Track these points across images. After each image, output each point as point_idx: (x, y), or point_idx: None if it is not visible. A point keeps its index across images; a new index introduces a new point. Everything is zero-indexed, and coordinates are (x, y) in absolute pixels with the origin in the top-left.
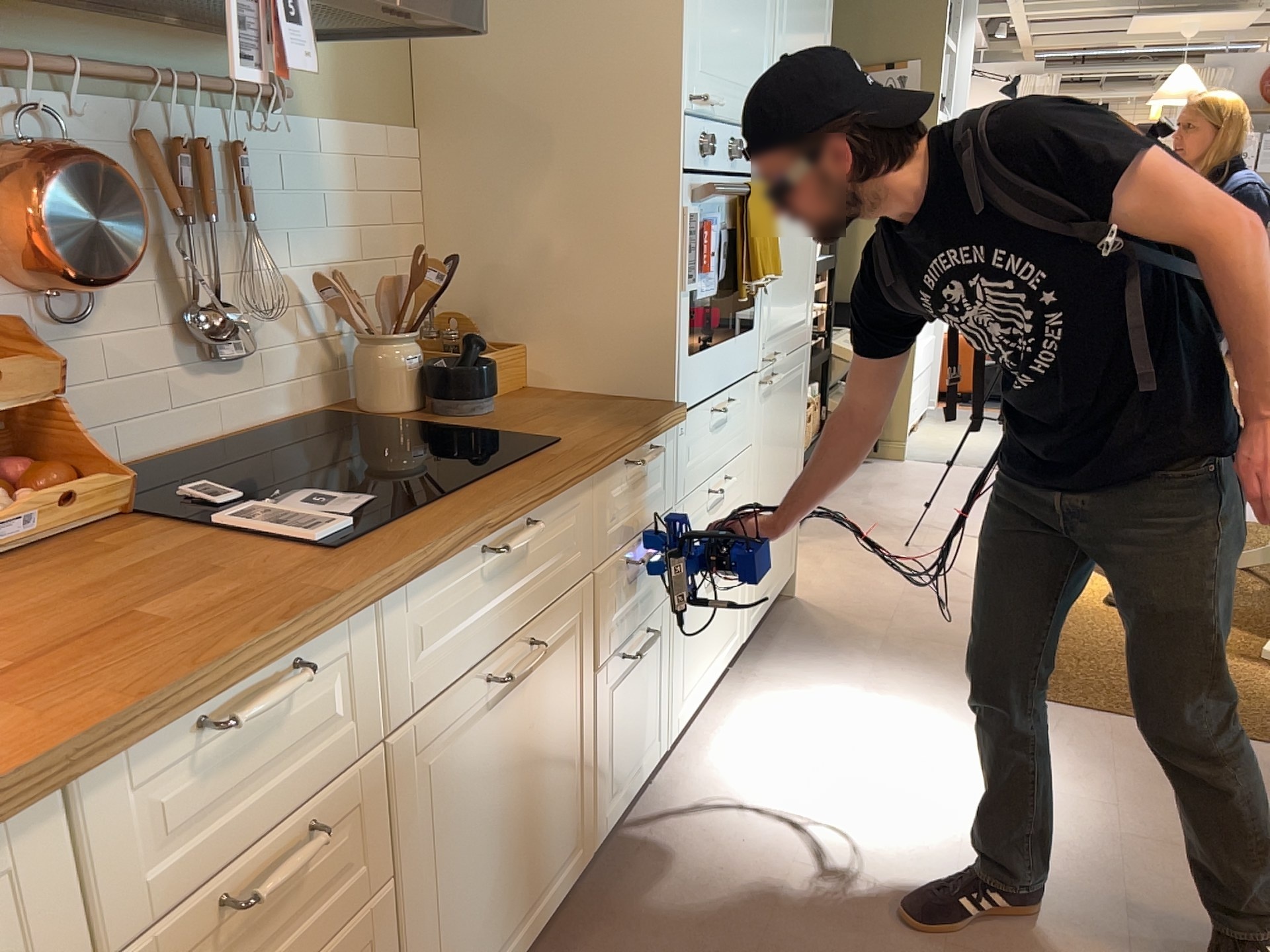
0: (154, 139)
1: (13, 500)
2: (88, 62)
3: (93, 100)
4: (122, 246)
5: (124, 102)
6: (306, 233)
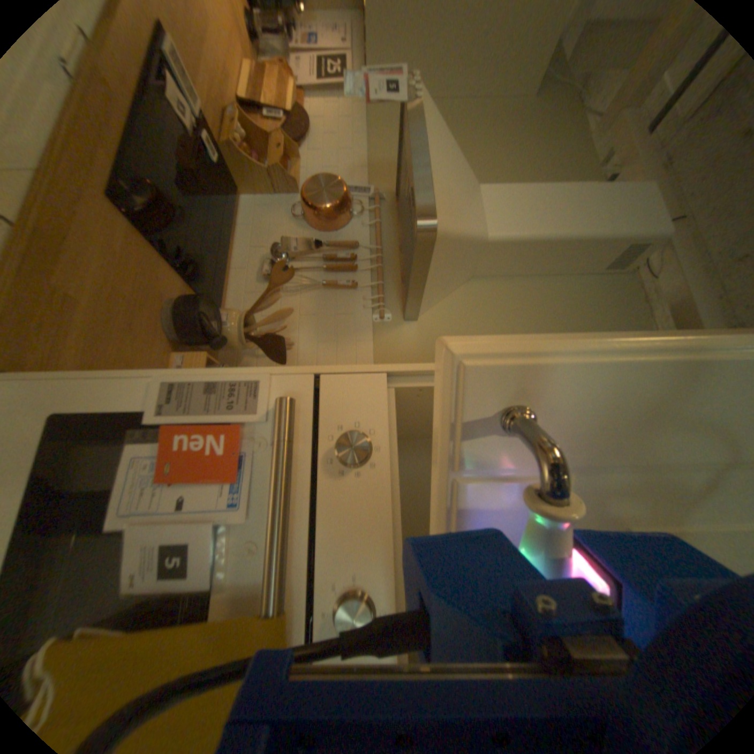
0: (357, 252)
1: (237, 133)
2: (381, 232)
3: (369, 233)
4: (314, 196)
5: (369, 244)
6: (316, 326)
